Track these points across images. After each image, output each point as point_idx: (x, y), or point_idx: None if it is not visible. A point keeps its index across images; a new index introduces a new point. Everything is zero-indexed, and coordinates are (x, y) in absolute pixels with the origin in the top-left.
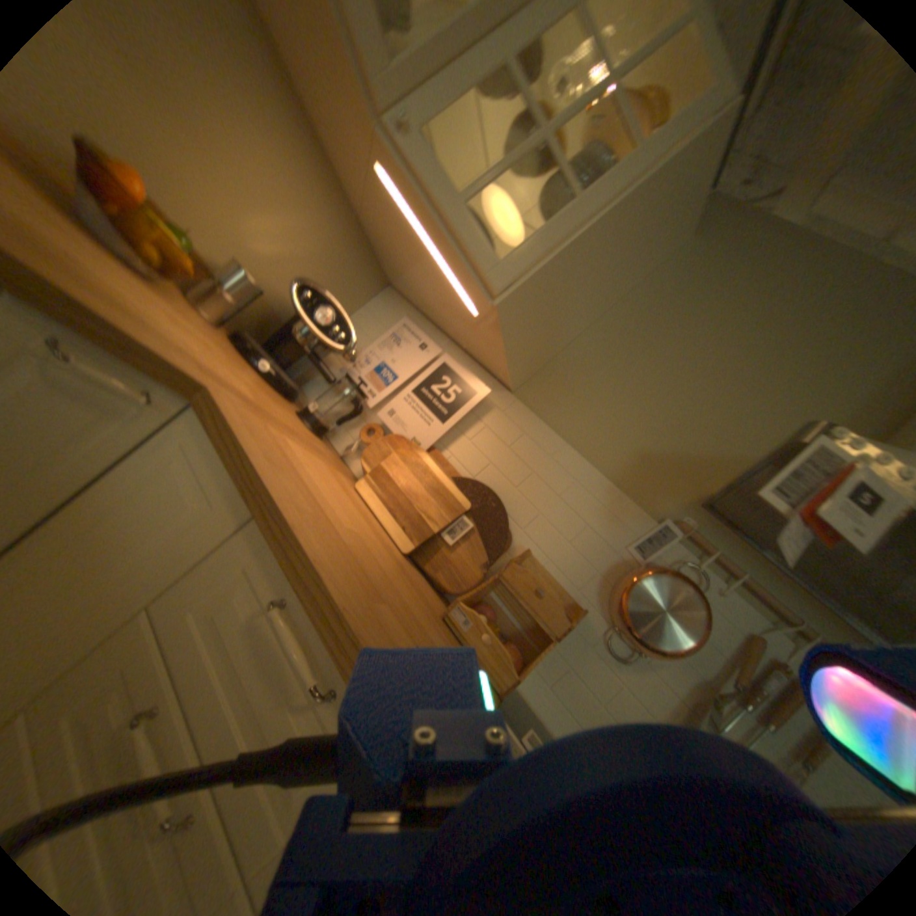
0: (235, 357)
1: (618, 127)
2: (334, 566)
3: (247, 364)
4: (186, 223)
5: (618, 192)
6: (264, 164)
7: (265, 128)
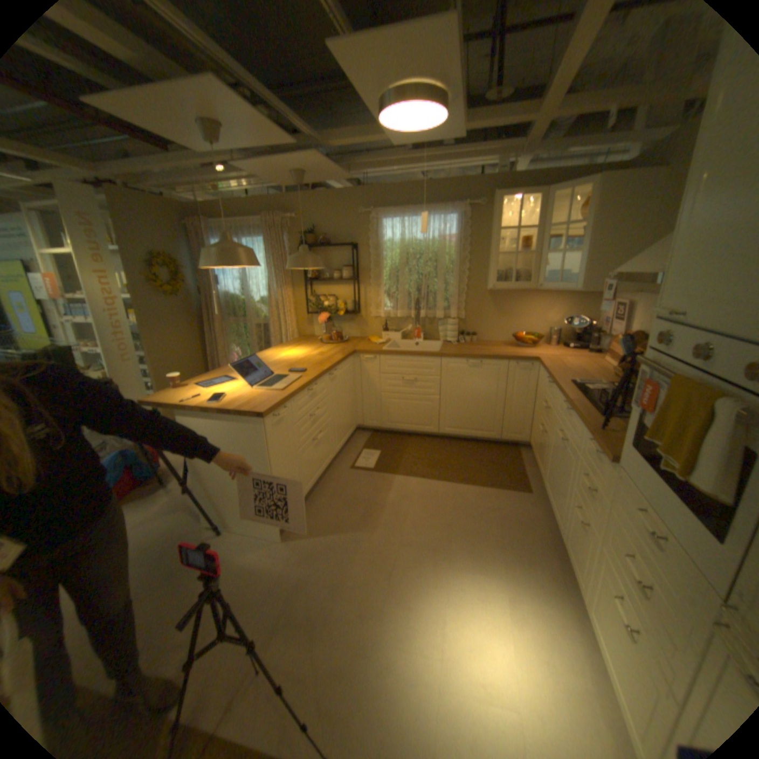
0: (562, 348)
1: (585, 215)
2: (555, 369)
3: (568, 347)
4: (536, 329)
5: (594, 230)
6: (540, 304)
7: (534, 299)
